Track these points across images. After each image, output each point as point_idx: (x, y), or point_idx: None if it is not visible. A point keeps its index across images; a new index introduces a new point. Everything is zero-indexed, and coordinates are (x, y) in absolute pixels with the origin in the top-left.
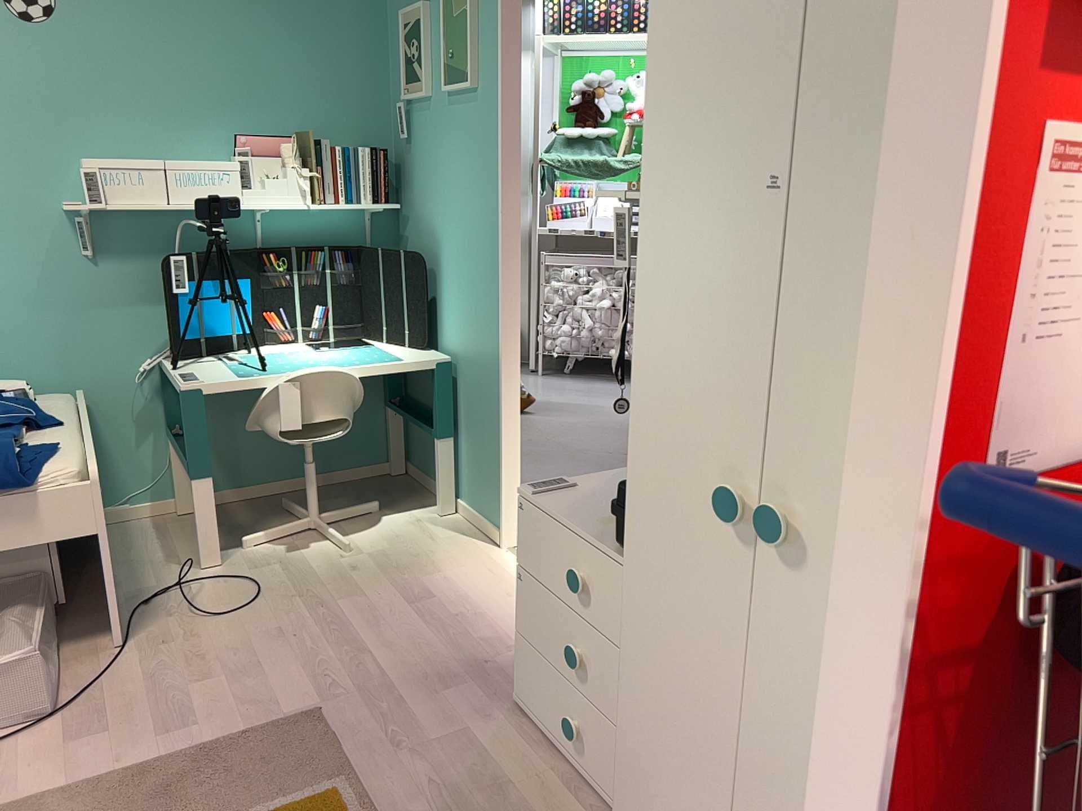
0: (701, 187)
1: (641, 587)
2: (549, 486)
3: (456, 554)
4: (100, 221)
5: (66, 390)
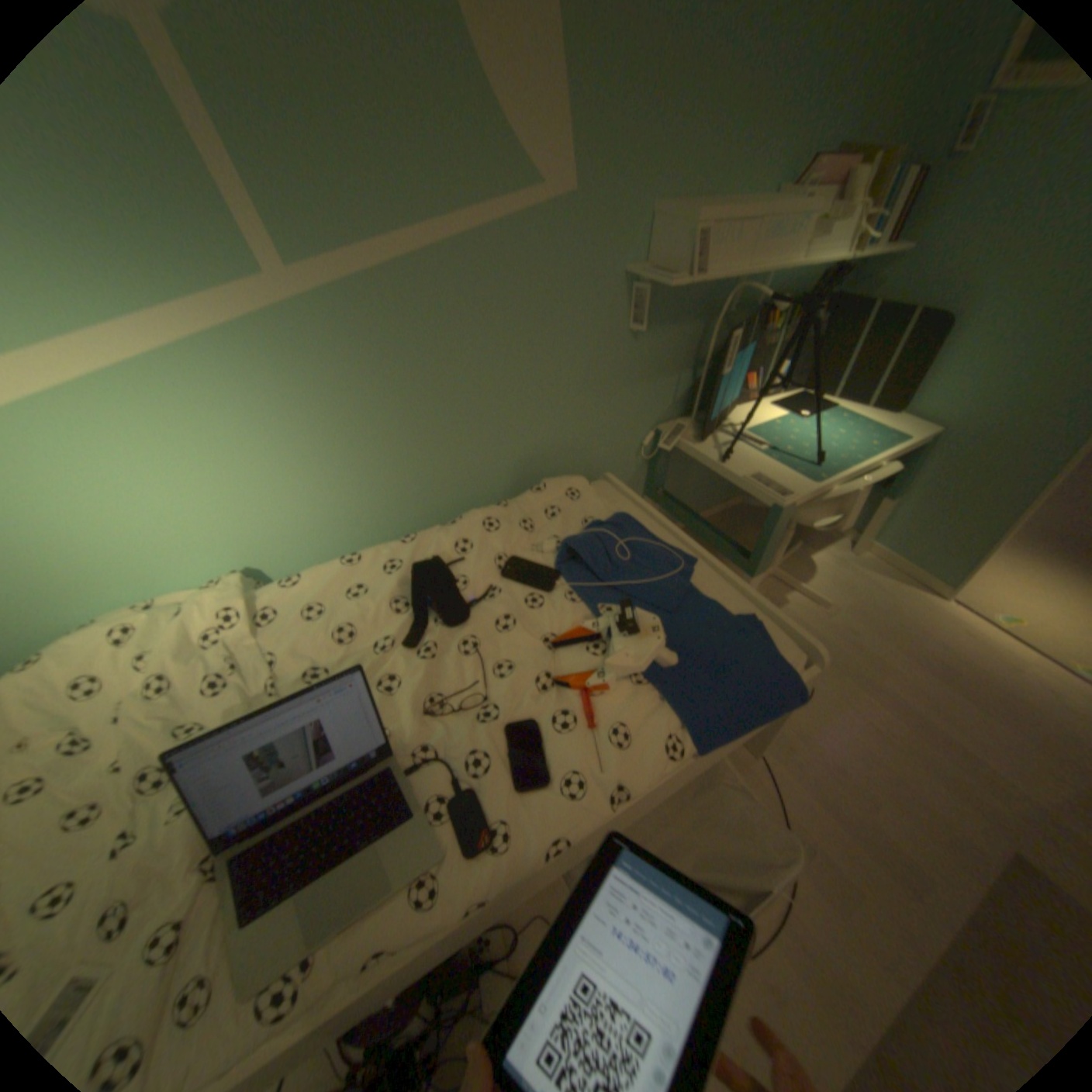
0: None
1: None
2: None
3: (919, 609)
4: (651, 285)
5: (586, 471)
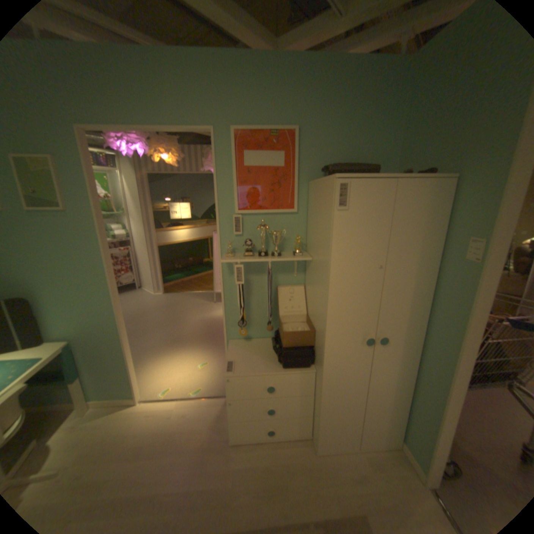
0: (356, 271)
1: (330, 376)
2: (231, 368)
3: (119, 424)
4: None
5: None
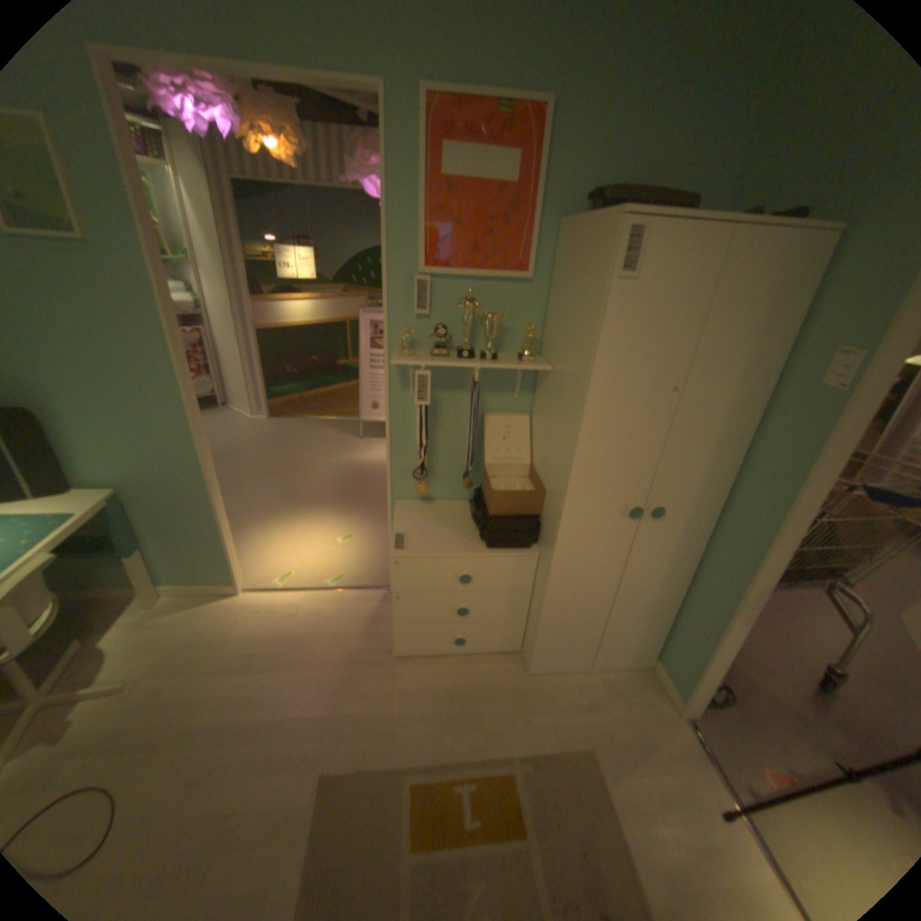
0: (632, 394)
1: (564, 562)
2: (402, 543)
3: (215, 621)
4: None
5: None
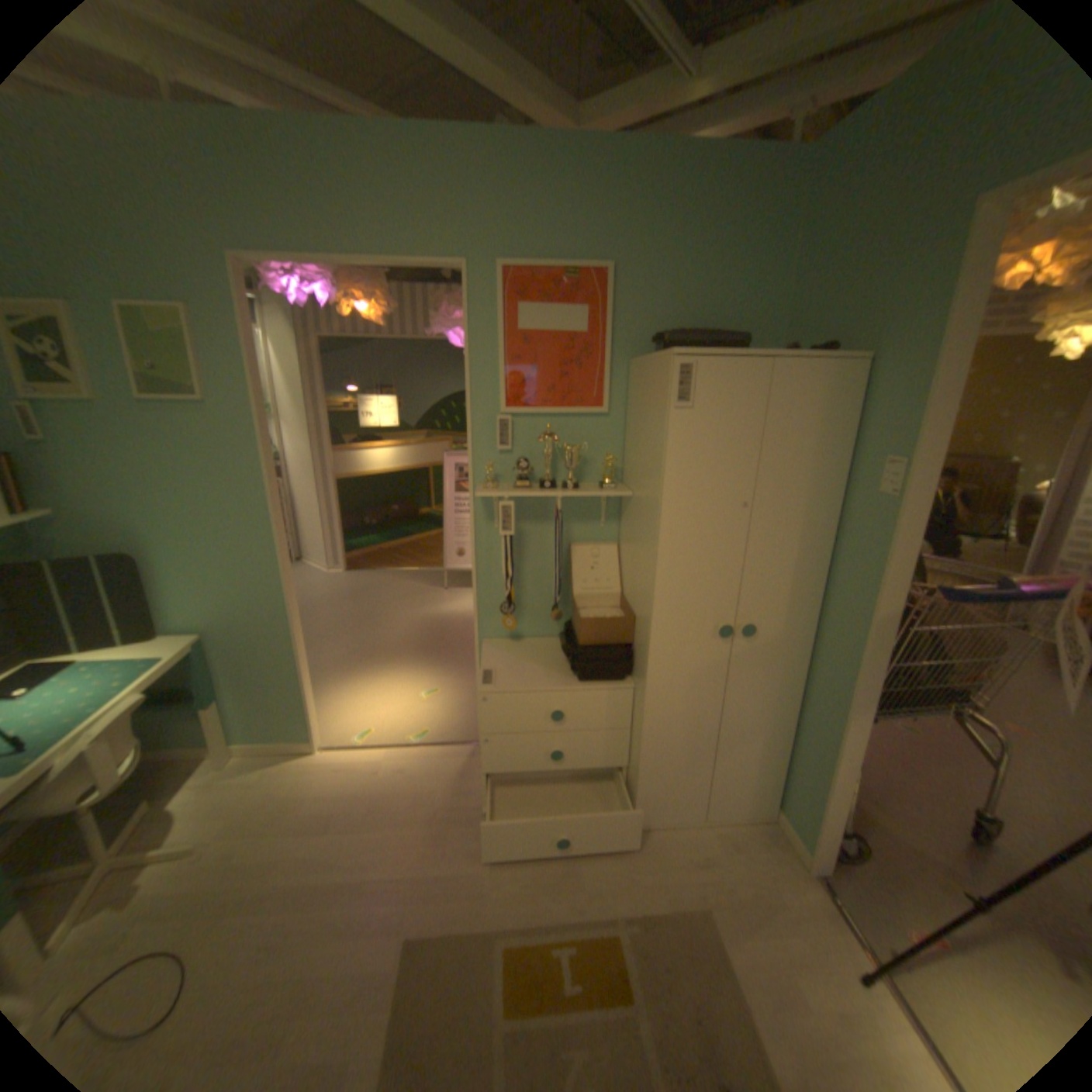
0: (703, 511)
1: (658, 690)
2: (490, 679)
3: (289, 782)
4: None
5: None
